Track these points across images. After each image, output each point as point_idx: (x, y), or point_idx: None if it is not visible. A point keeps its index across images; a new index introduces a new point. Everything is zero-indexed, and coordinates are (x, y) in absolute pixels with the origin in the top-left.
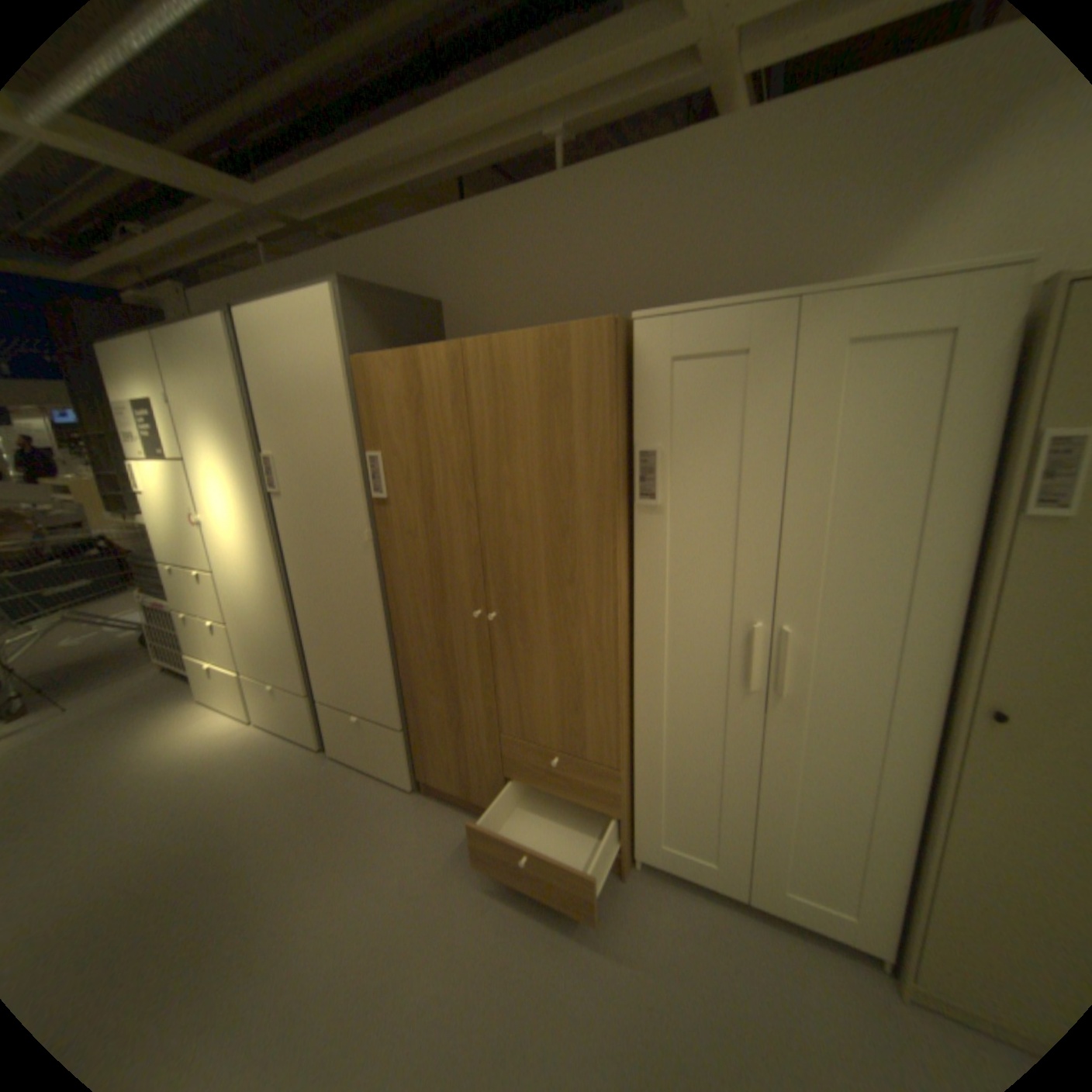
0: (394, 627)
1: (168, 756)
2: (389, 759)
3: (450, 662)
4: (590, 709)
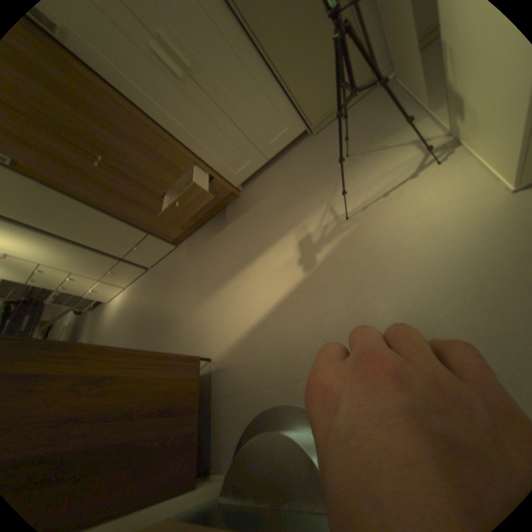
0: (93, 205)
1: (115, 316)
2: (159, 246)
3: (120, 193)
4: (162, 152)
